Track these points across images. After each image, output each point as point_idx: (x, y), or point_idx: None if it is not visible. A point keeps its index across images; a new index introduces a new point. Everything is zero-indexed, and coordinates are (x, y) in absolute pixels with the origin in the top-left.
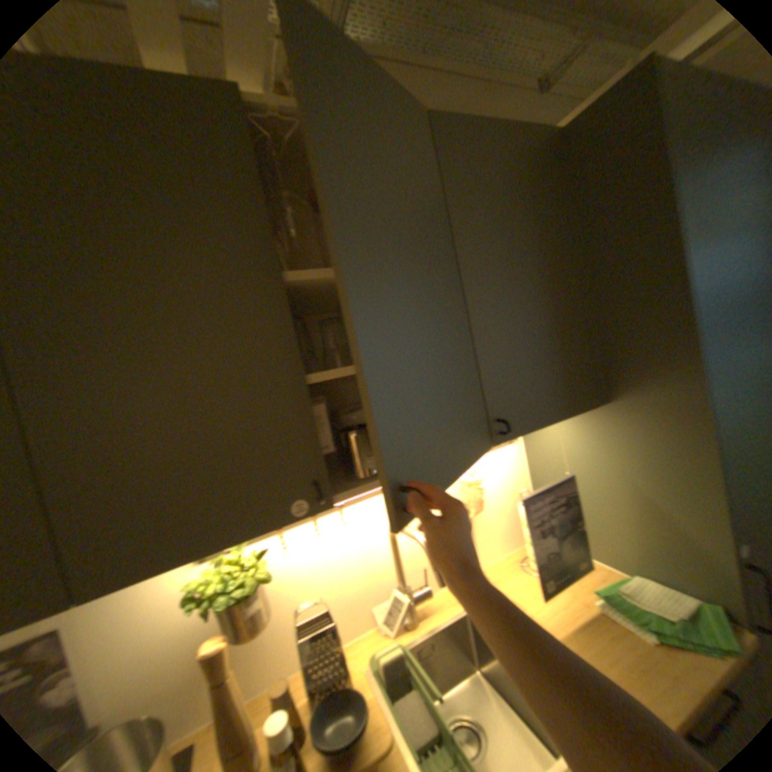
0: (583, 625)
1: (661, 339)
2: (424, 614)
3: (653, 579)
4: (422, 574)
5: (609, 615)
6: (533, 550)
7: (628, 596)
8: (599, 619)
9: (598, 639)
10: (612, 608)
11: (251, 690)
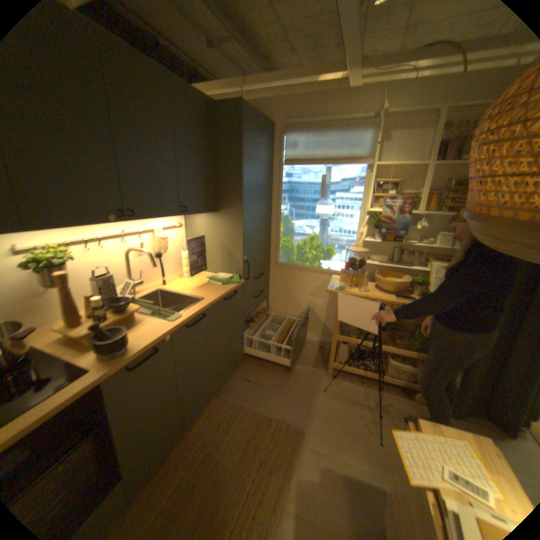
0: (201, 285)
1: (234, 192)
2: (138, 292)
3: (223, 272)
4: (137, 277)
5: (209, 282)
6: (185, 268)
7: (215, 277)
8: (206, 283)
9: (206, 286)
10: (211, 280)
11: (48, 321)
